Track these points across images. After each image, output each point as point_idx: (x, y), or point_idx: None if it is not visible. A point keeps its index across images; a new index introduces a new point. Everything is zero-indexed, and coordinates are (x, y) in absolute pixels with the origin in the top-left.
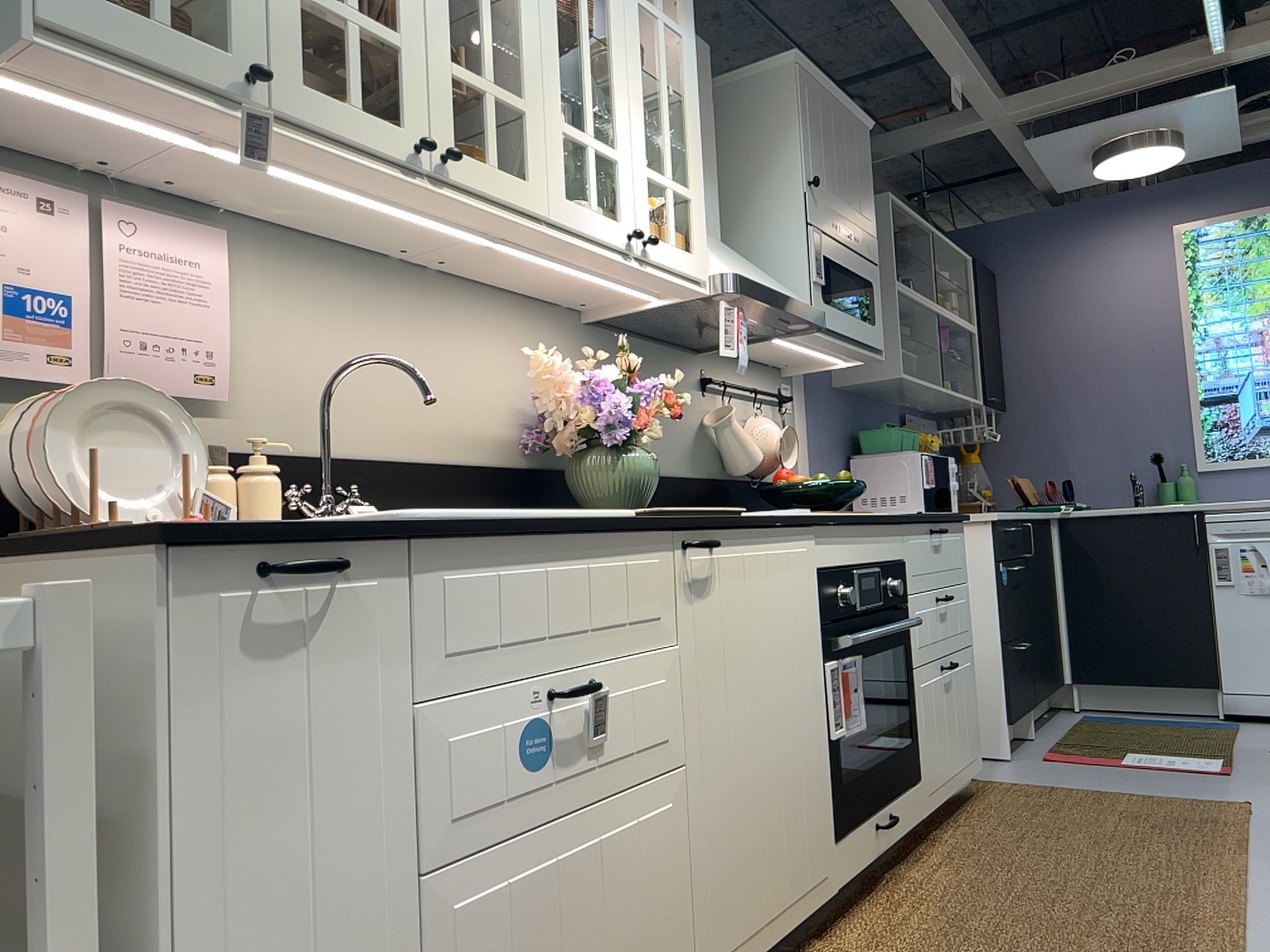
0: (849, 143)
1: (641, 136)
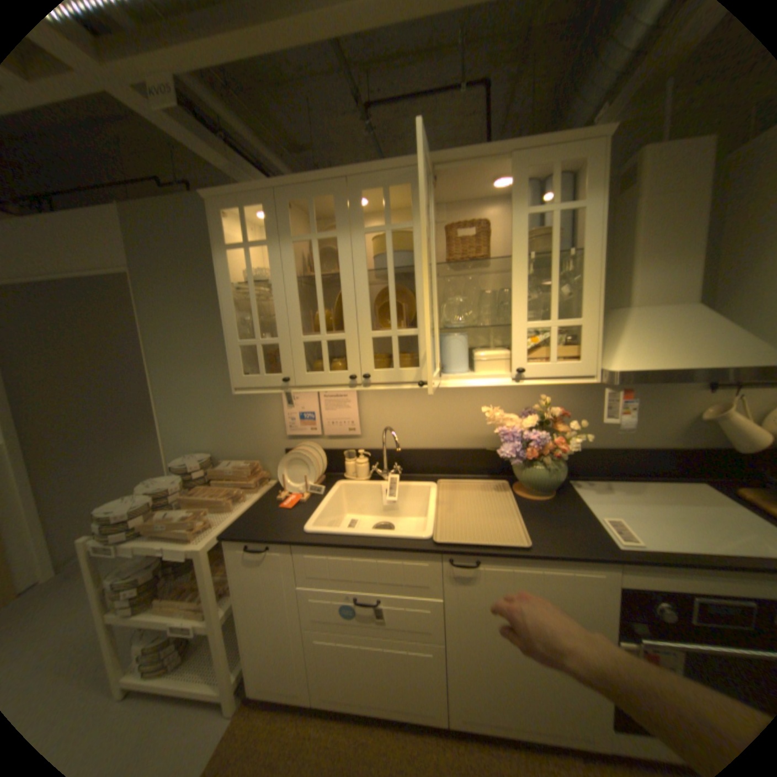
0: None
1: (522, 305)
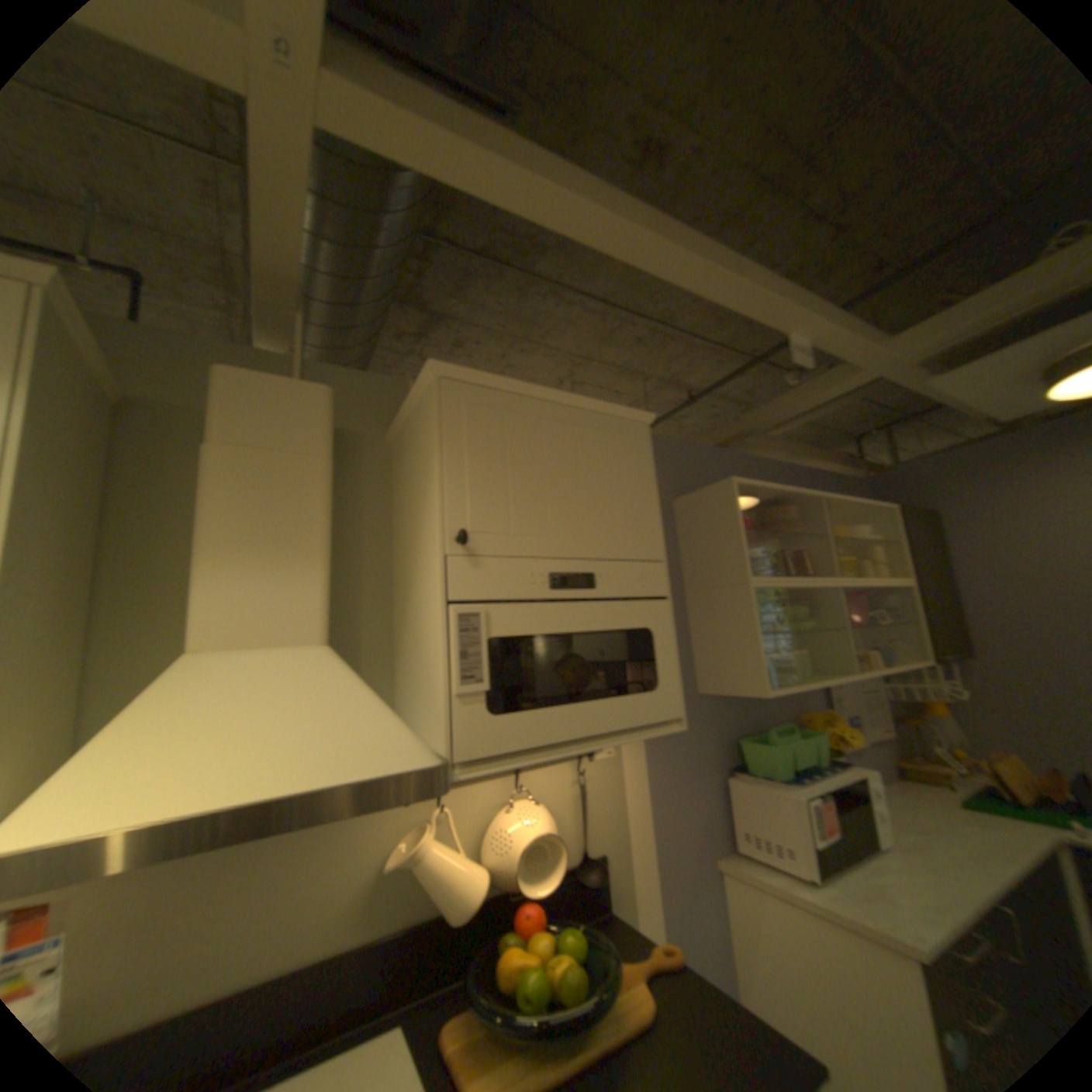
0: (588, 451)
1: None
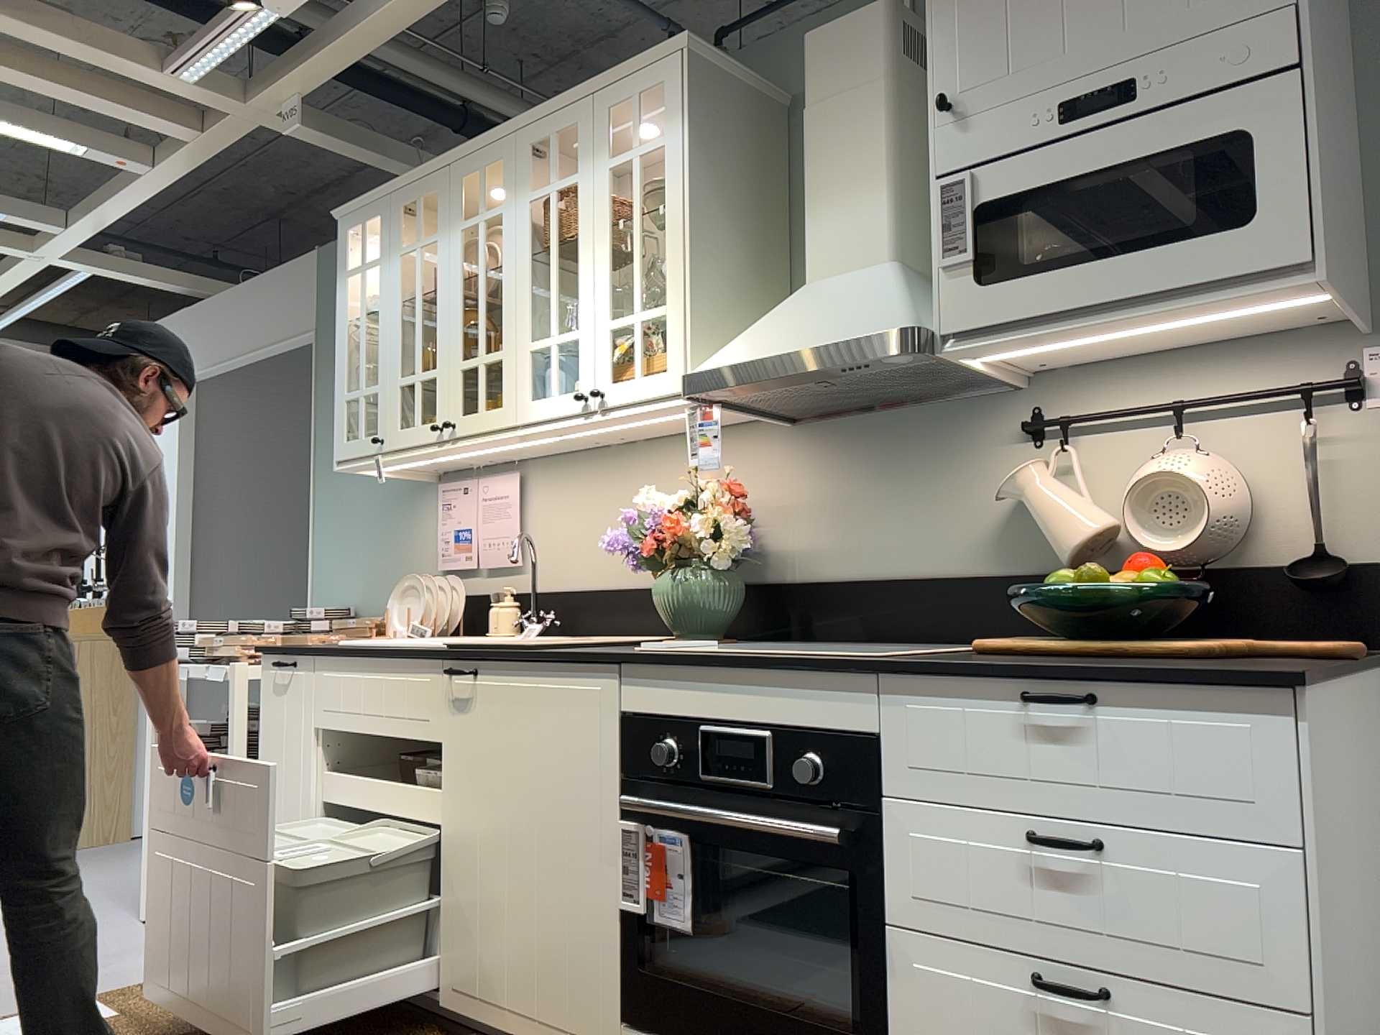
0: None
1: (602, 295)
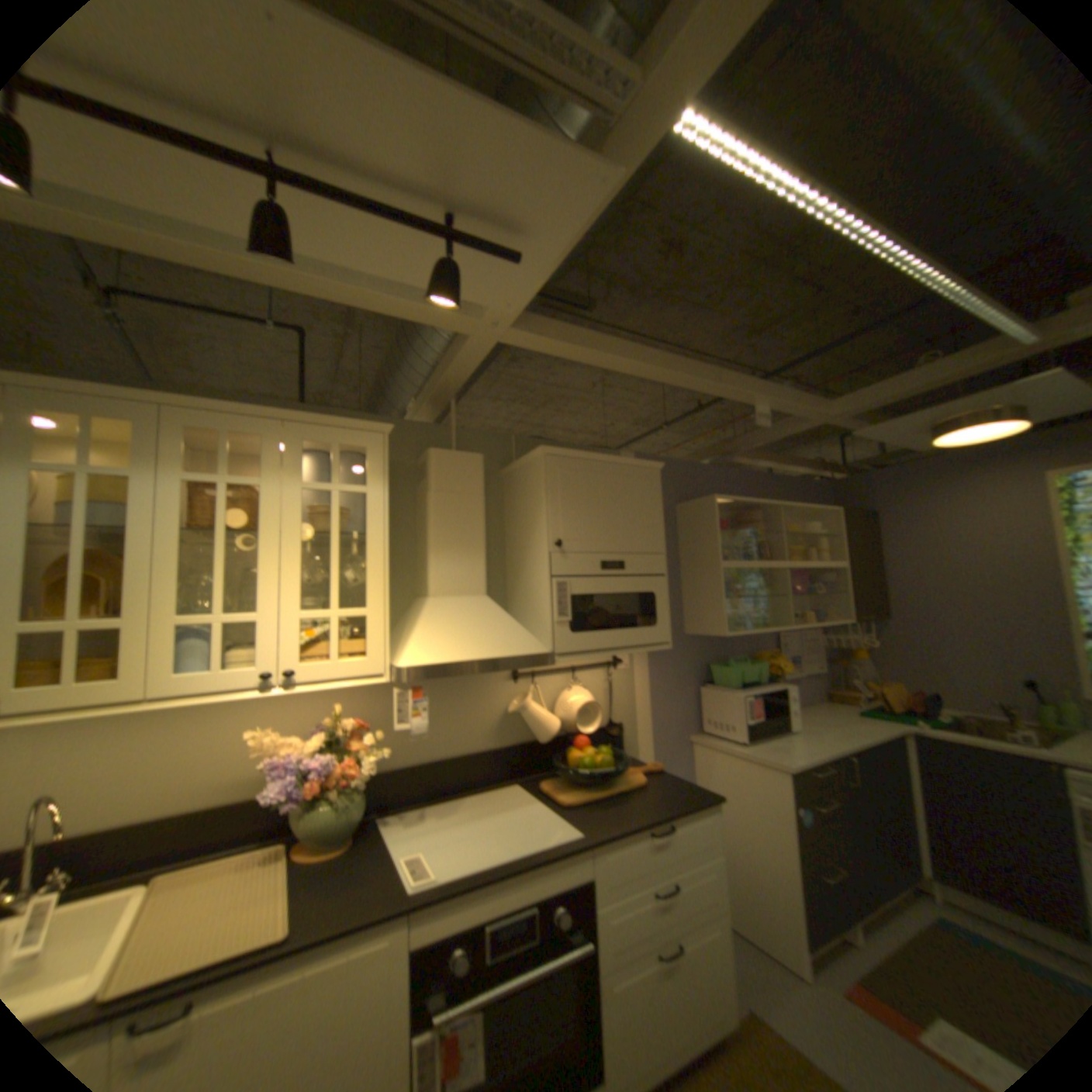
0: (623, 492)
1: (296, 591)
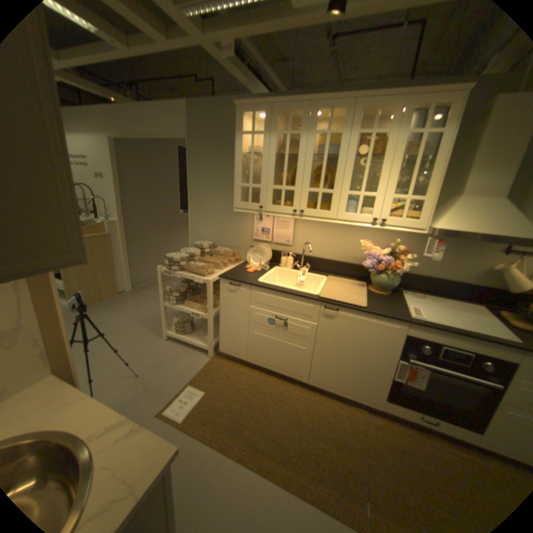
0: None
1: (393, 184)
